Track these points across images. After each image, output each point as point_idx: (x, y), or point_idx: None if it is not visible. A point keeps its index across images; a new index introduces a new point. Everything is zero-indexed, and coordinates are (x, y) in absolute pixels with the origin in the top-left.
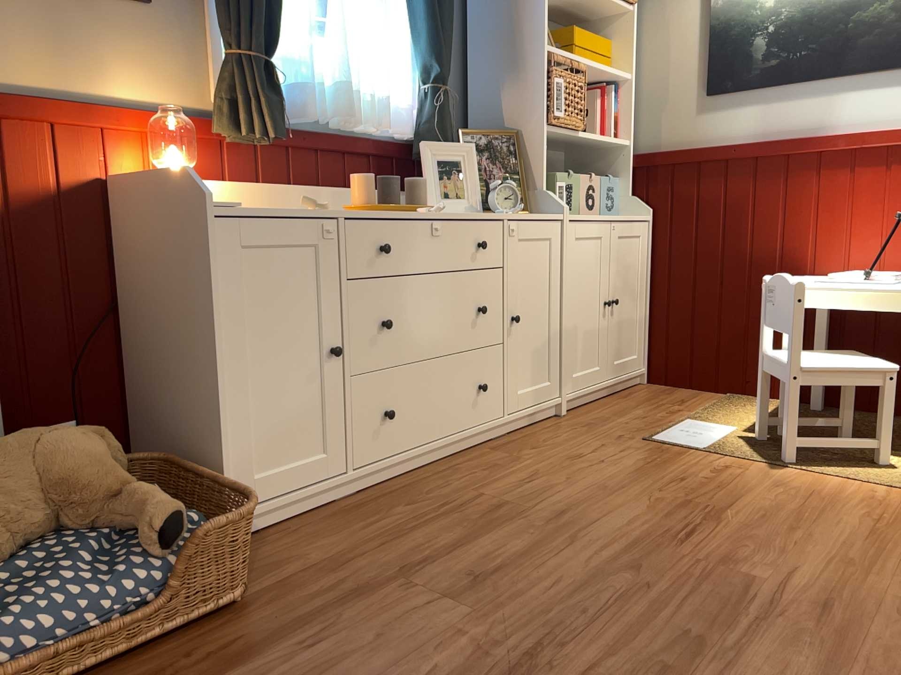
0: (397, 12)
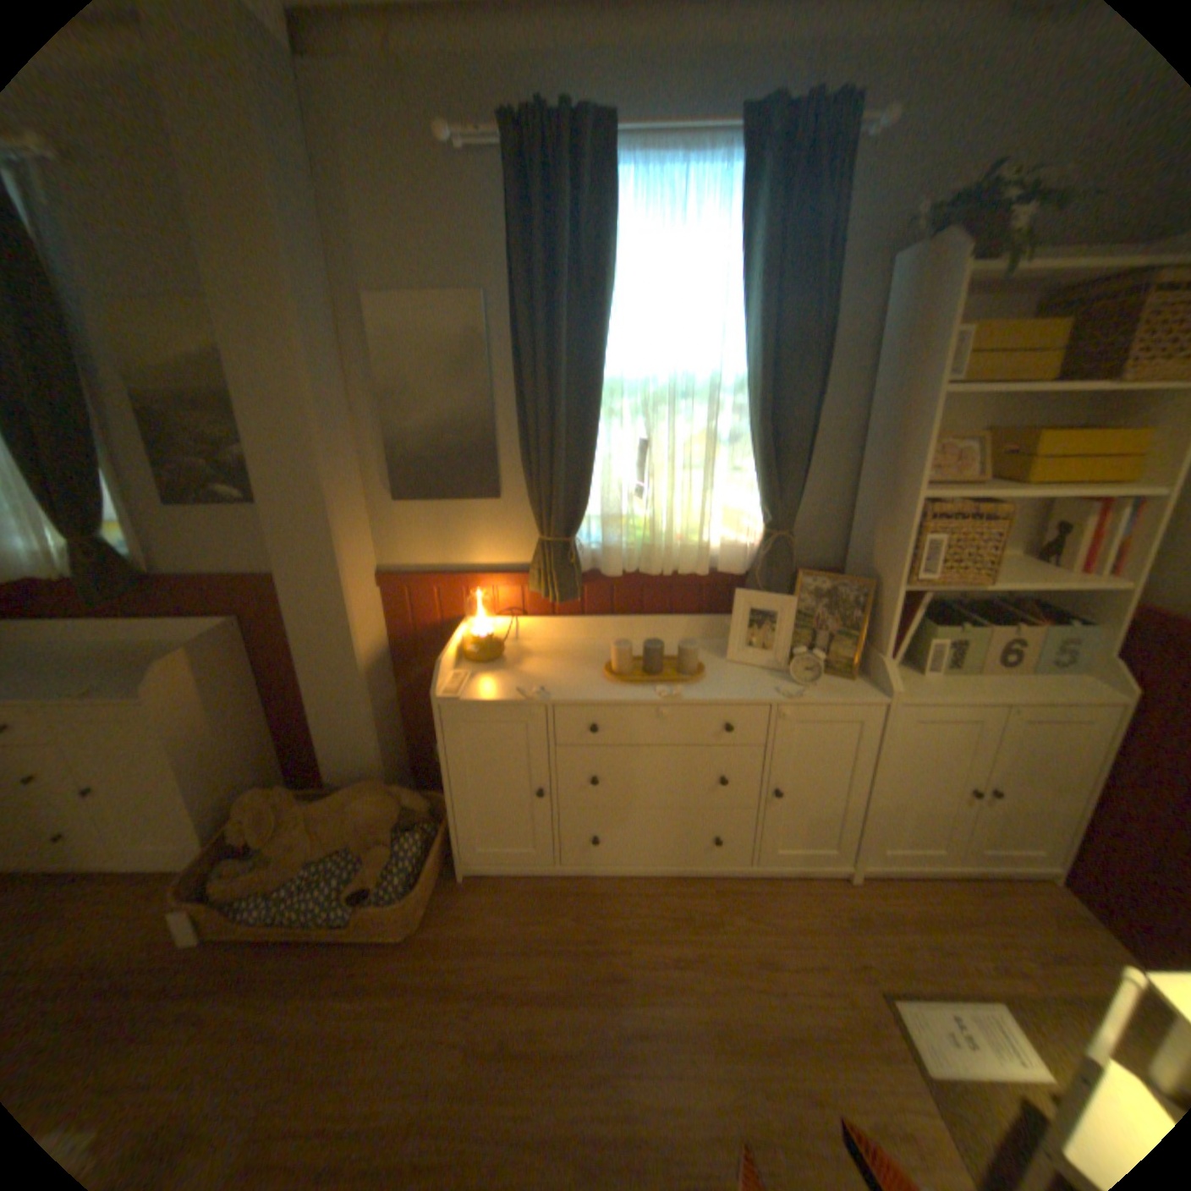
0: (744, 453)
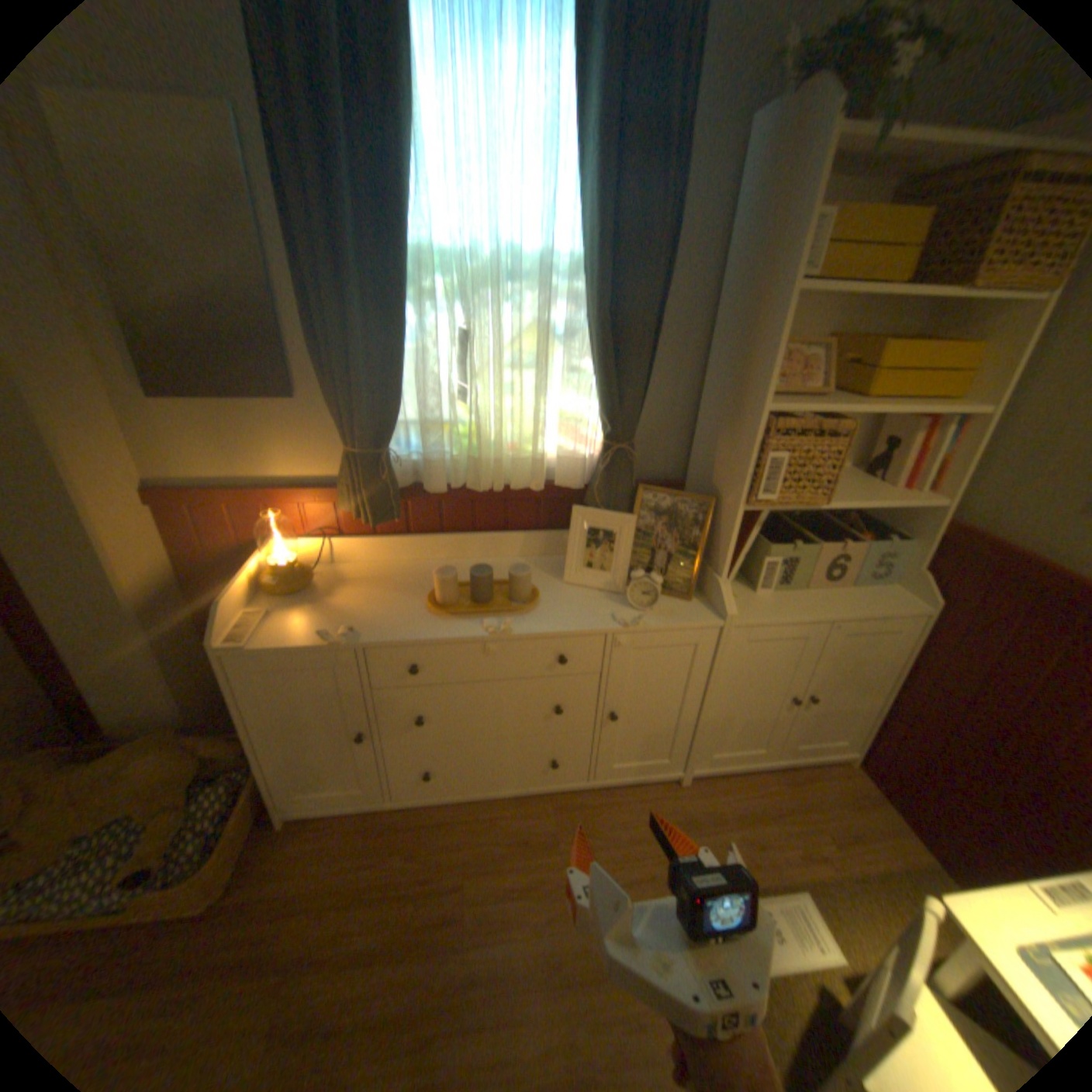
0: (581, 351)
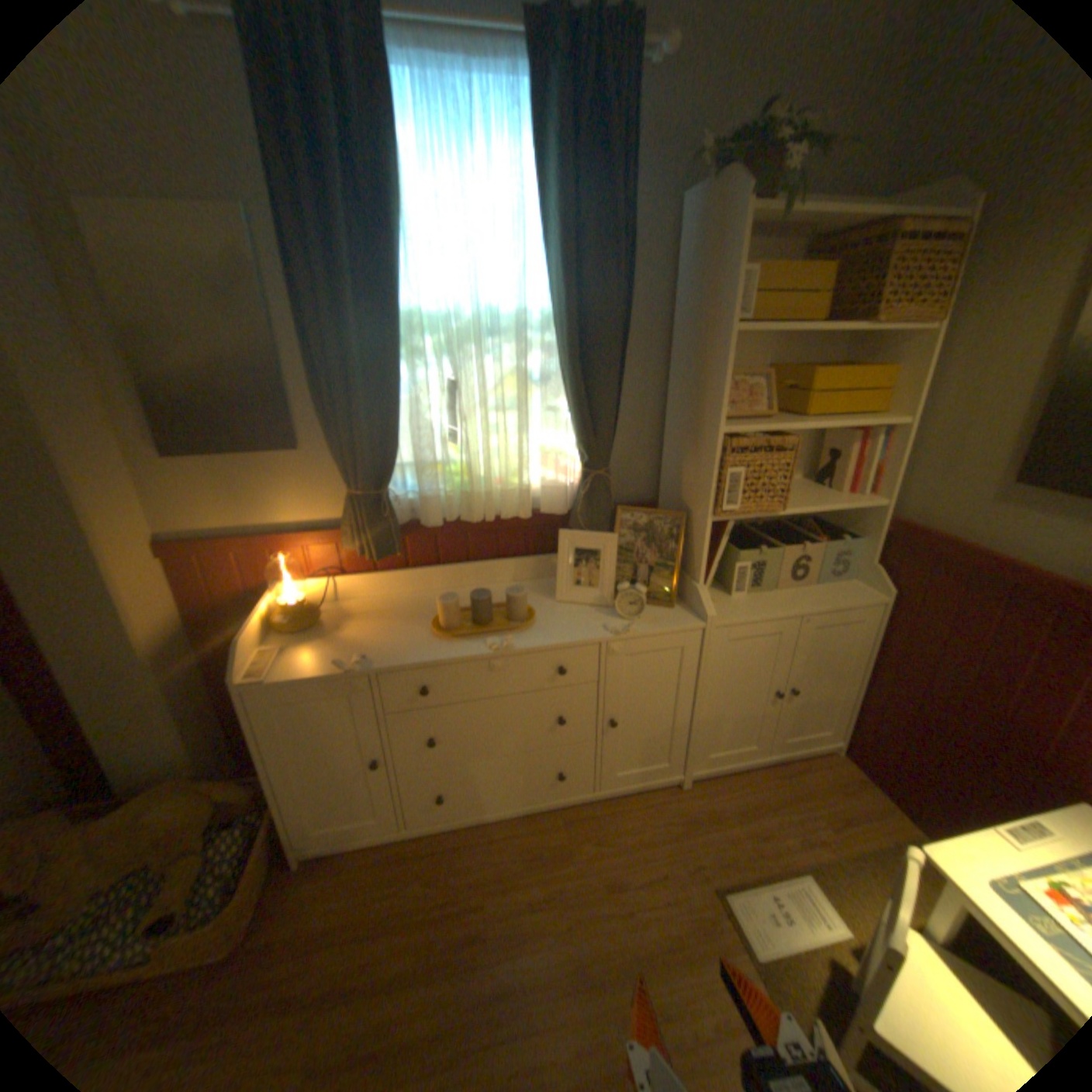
0: (556, 393)
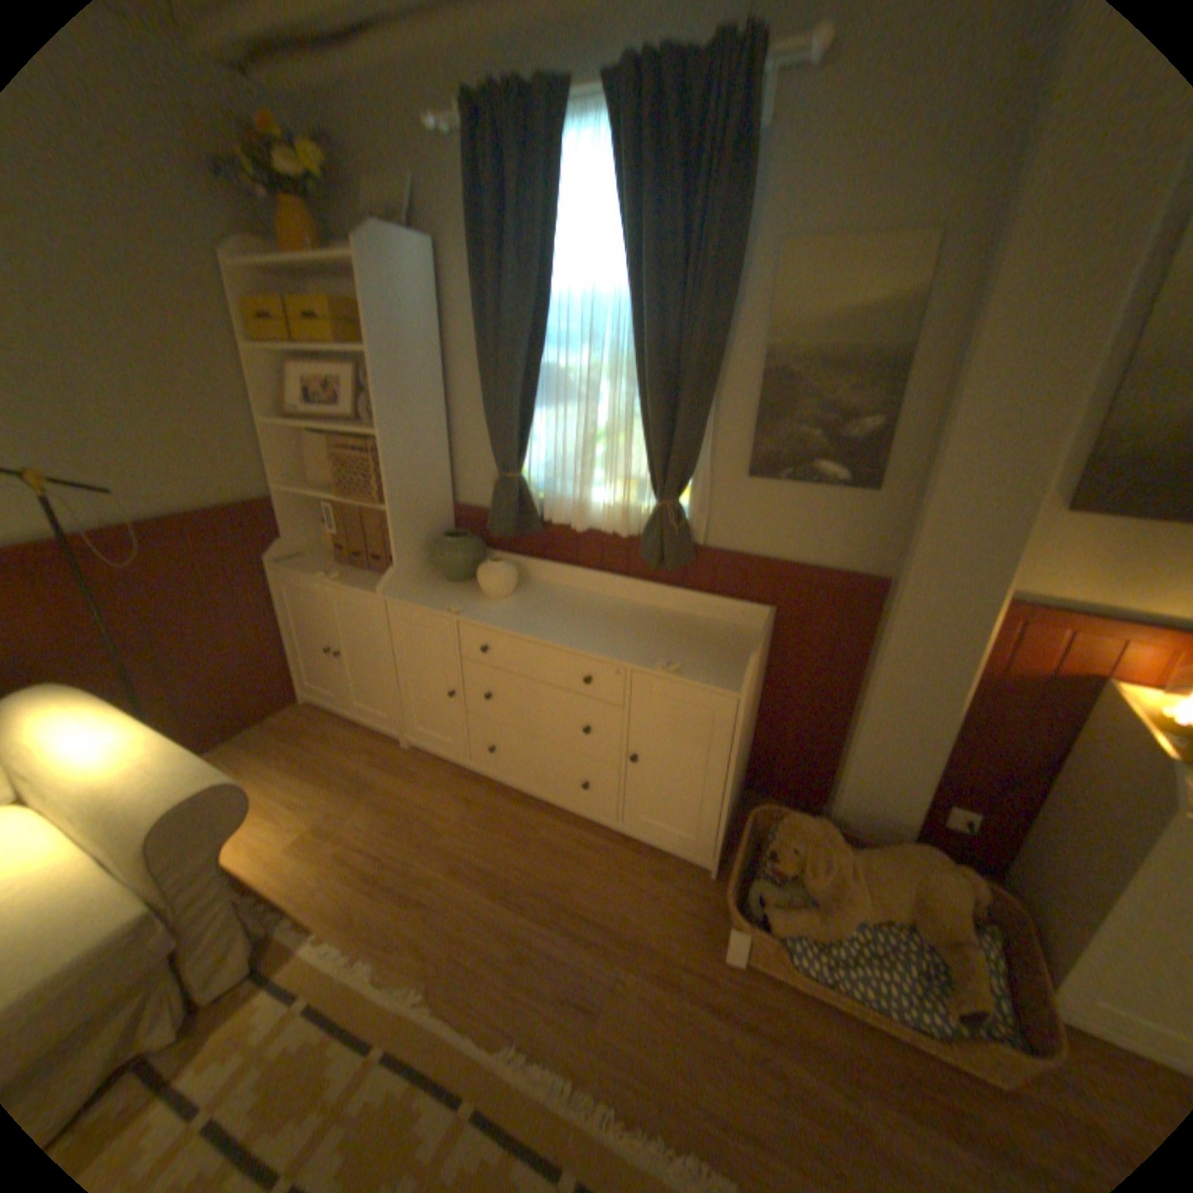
0: None
